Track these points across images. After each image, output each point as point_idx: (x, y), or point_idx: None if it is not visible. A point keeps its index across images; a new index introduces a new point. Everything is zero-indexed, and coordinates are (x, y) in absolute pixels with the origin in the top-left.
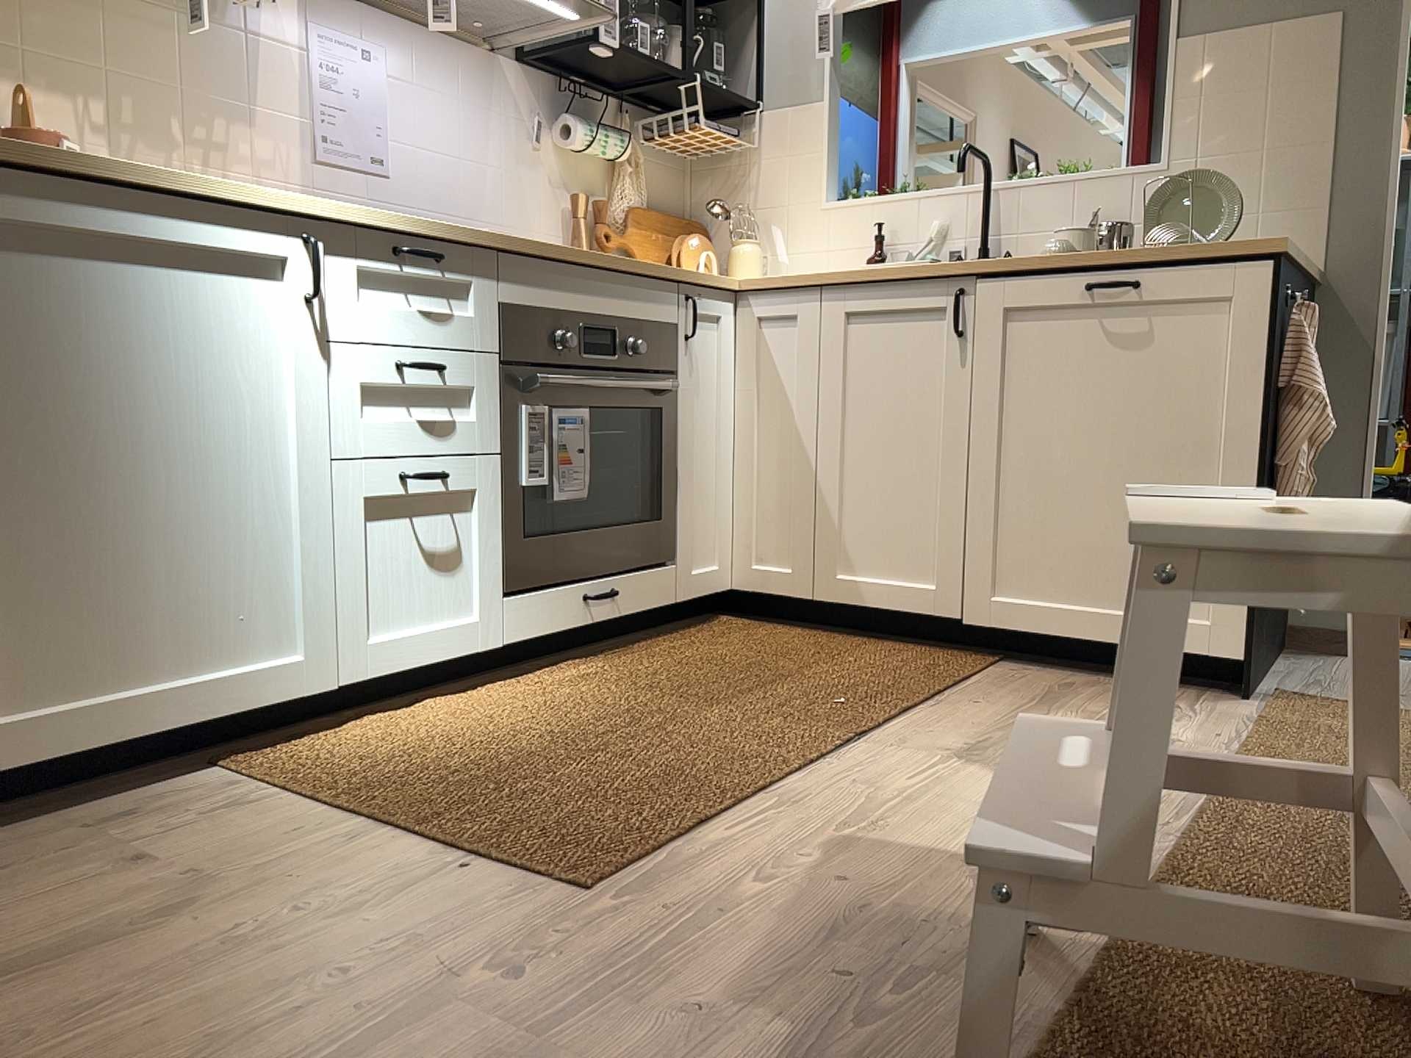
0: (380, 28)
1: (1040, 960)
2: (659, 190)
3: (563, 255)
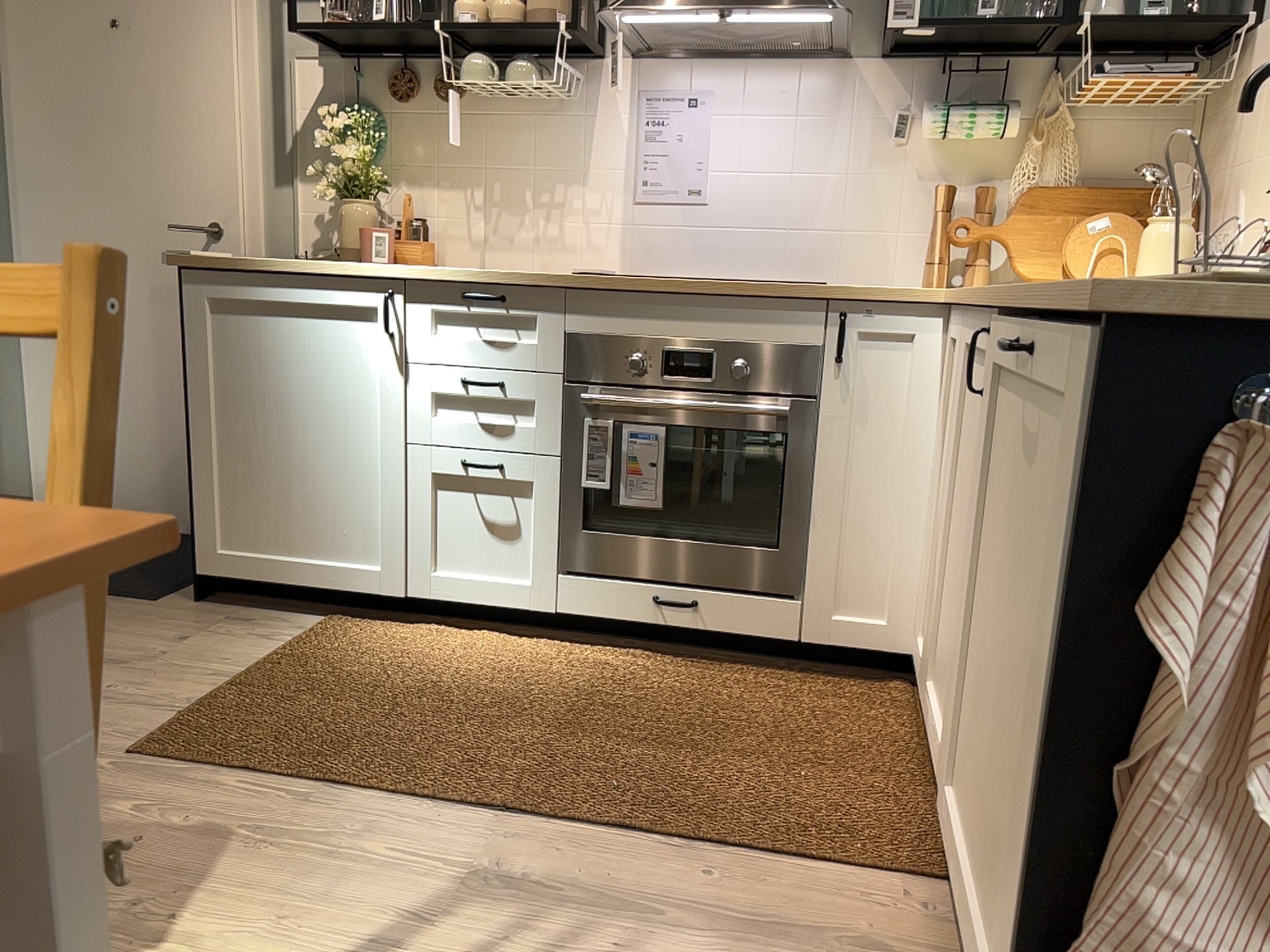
0: (704, 76)
1: None
2: (1118, 158)
3: (636, 287)
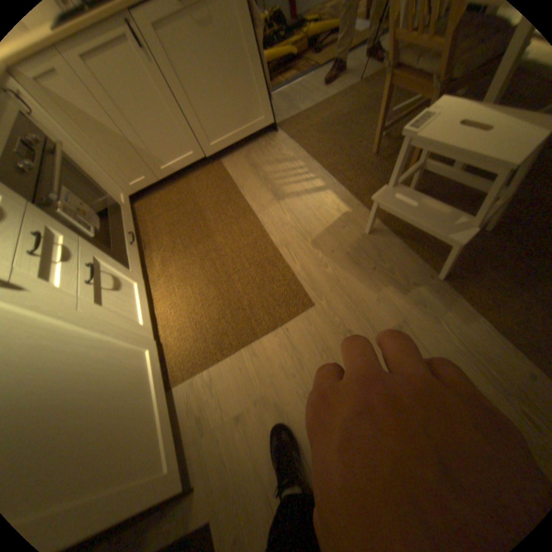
0: None
1: (379, 234)
2: None
3: None
